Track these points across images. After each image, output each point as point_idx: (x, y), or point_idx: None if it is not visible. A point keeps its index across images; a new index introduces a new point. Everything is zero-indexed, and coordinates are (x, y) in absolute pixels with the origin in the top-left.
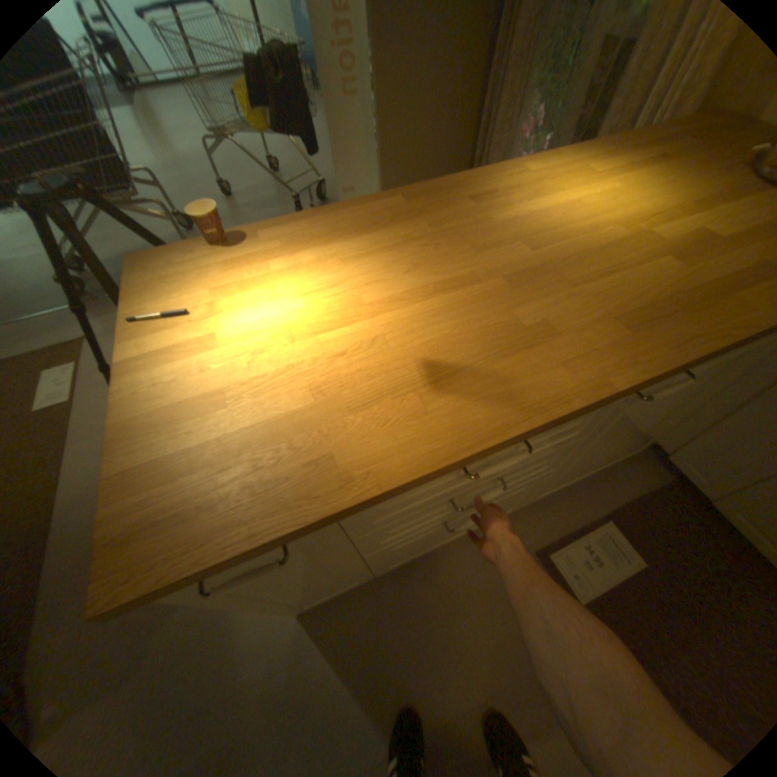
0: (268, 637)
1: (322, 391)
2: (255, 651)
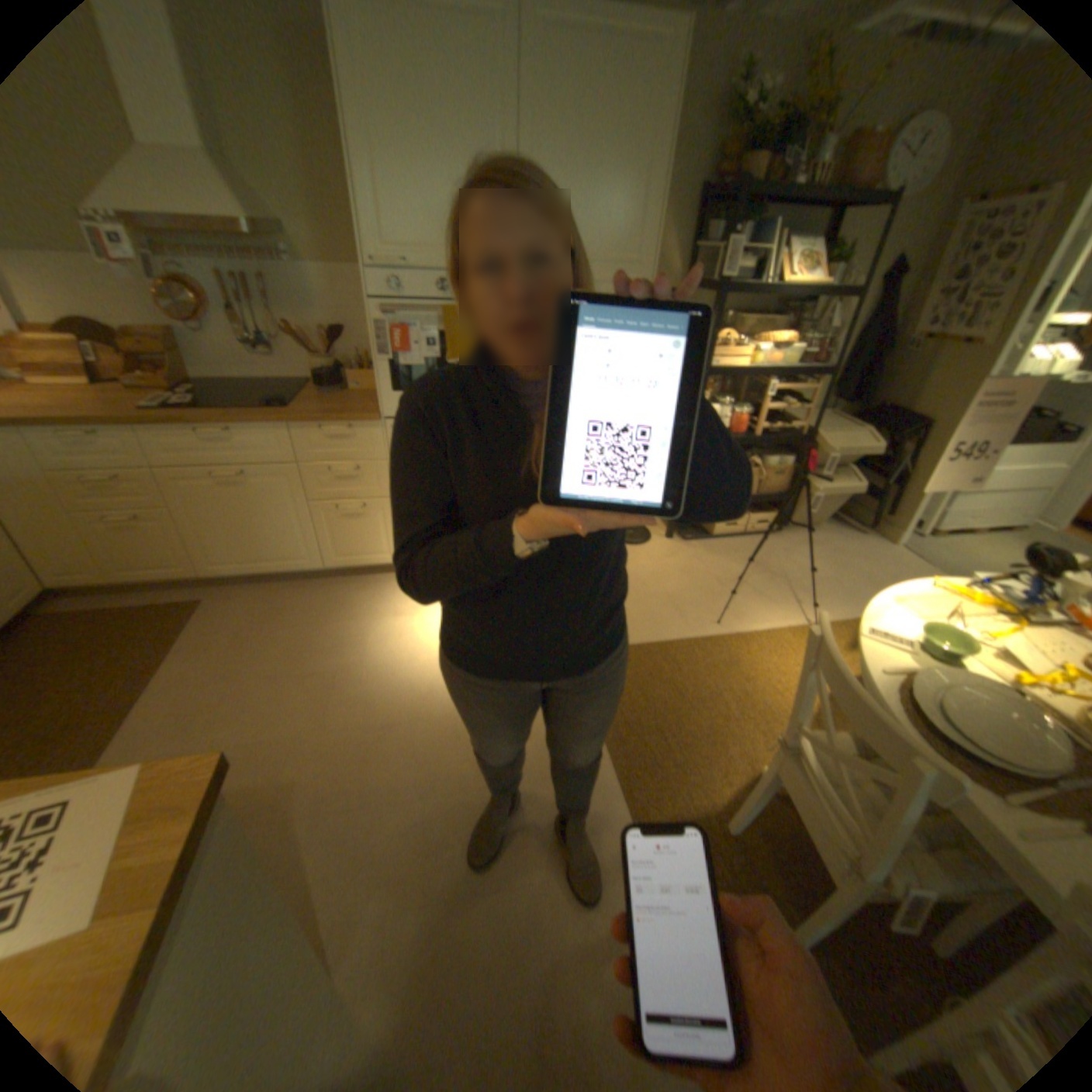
0: (372, 970)
1: None
2: (392, 955)
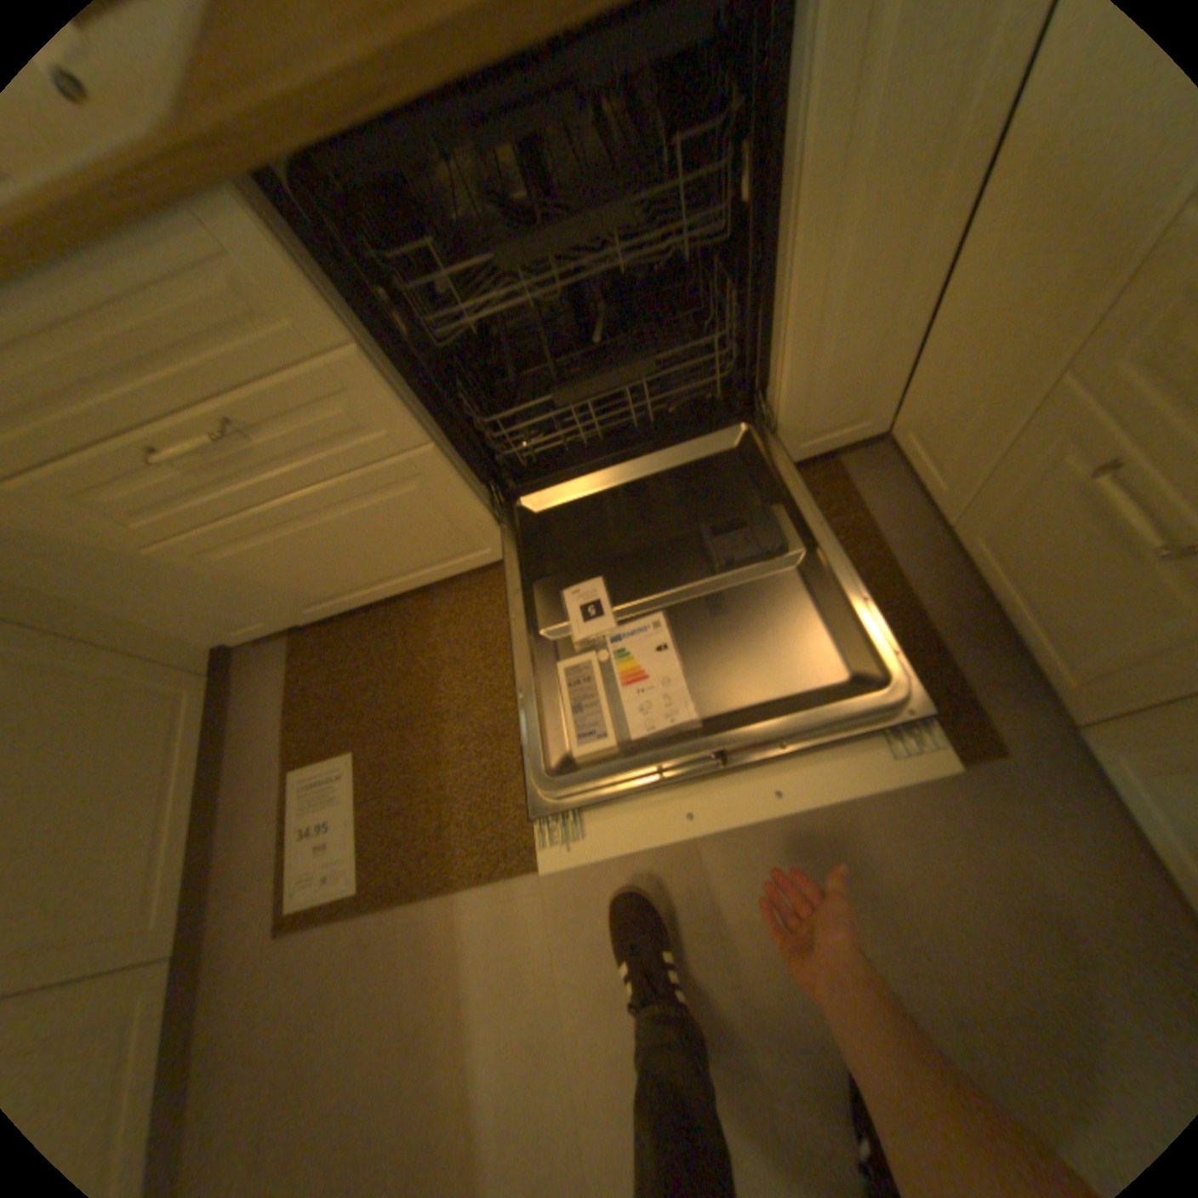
0: None
1: None
2: None
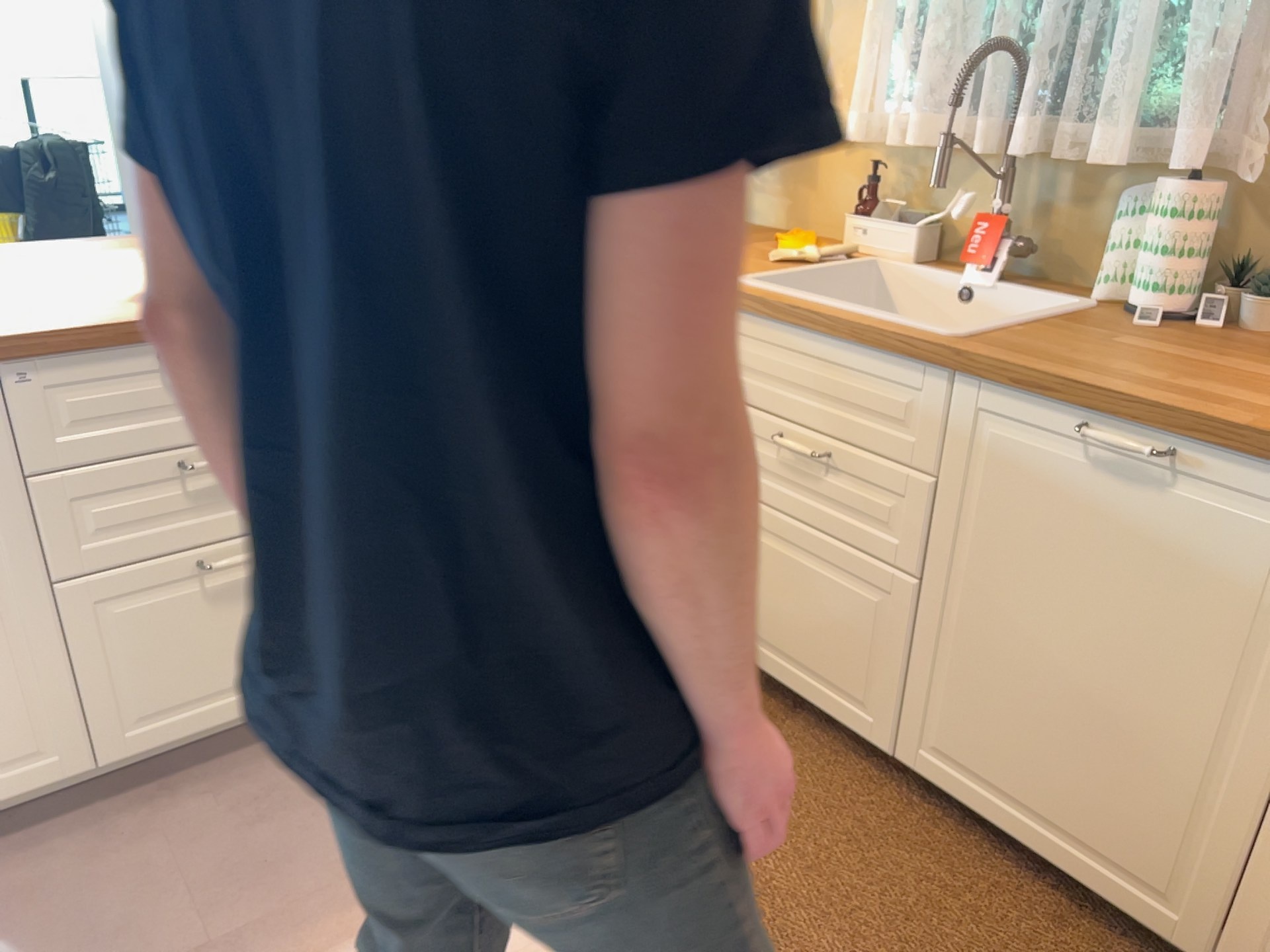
0: None
1: (11, 307)
2: None
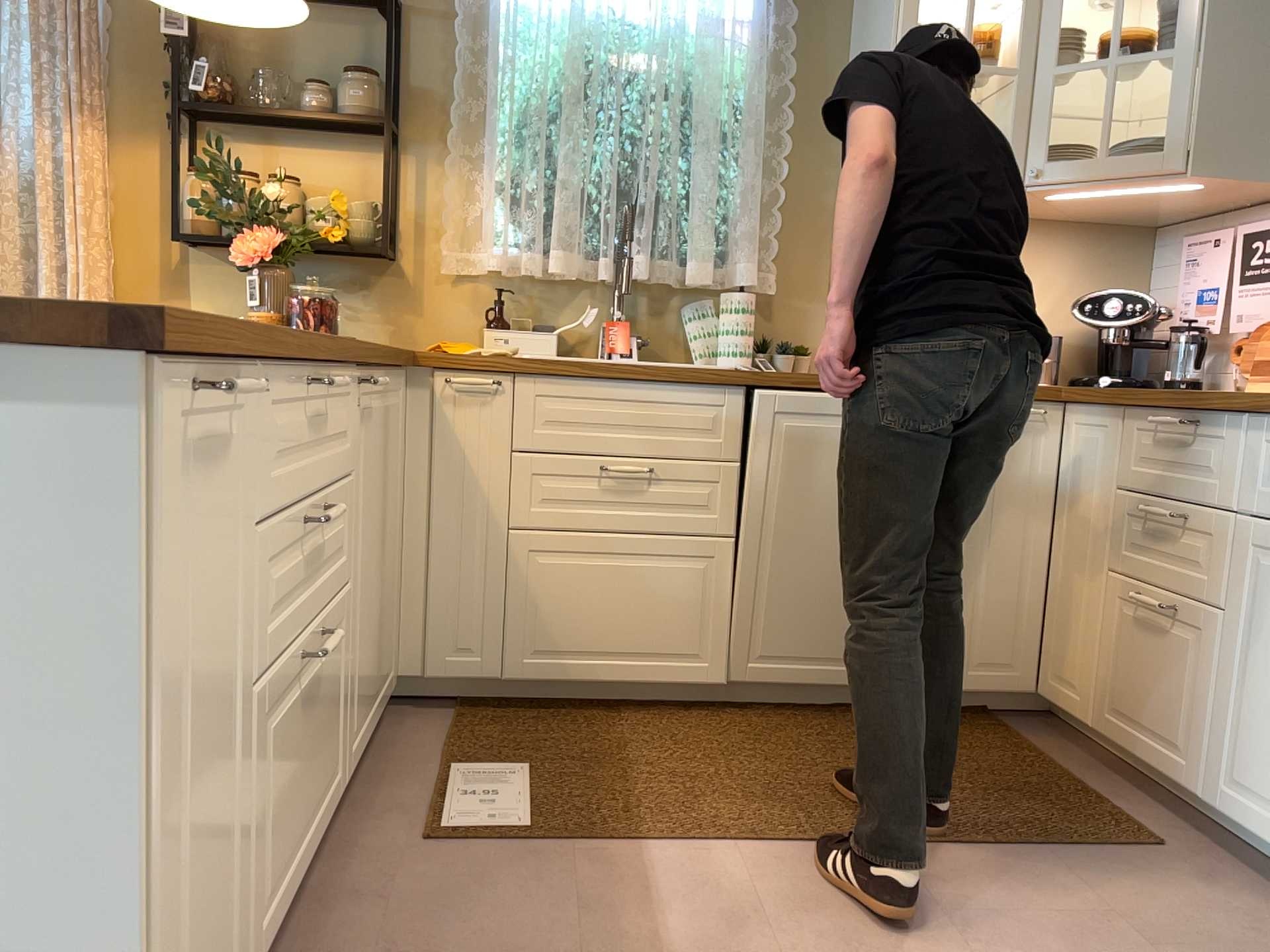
0: None
1: None
2: None
